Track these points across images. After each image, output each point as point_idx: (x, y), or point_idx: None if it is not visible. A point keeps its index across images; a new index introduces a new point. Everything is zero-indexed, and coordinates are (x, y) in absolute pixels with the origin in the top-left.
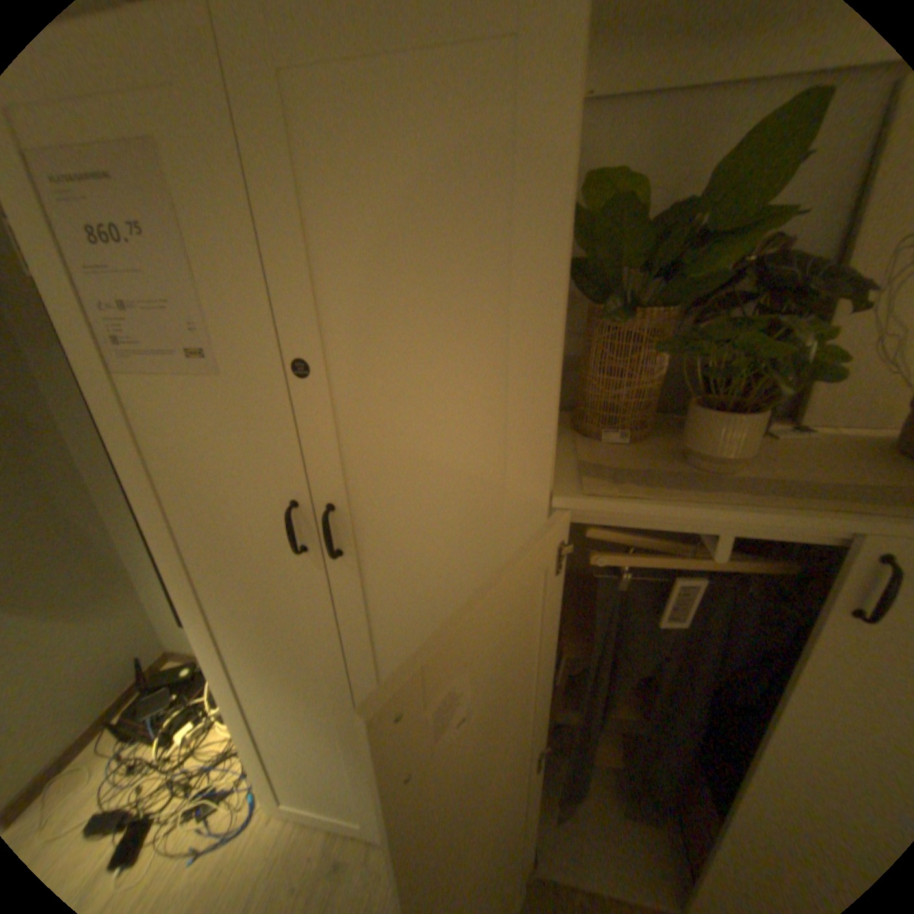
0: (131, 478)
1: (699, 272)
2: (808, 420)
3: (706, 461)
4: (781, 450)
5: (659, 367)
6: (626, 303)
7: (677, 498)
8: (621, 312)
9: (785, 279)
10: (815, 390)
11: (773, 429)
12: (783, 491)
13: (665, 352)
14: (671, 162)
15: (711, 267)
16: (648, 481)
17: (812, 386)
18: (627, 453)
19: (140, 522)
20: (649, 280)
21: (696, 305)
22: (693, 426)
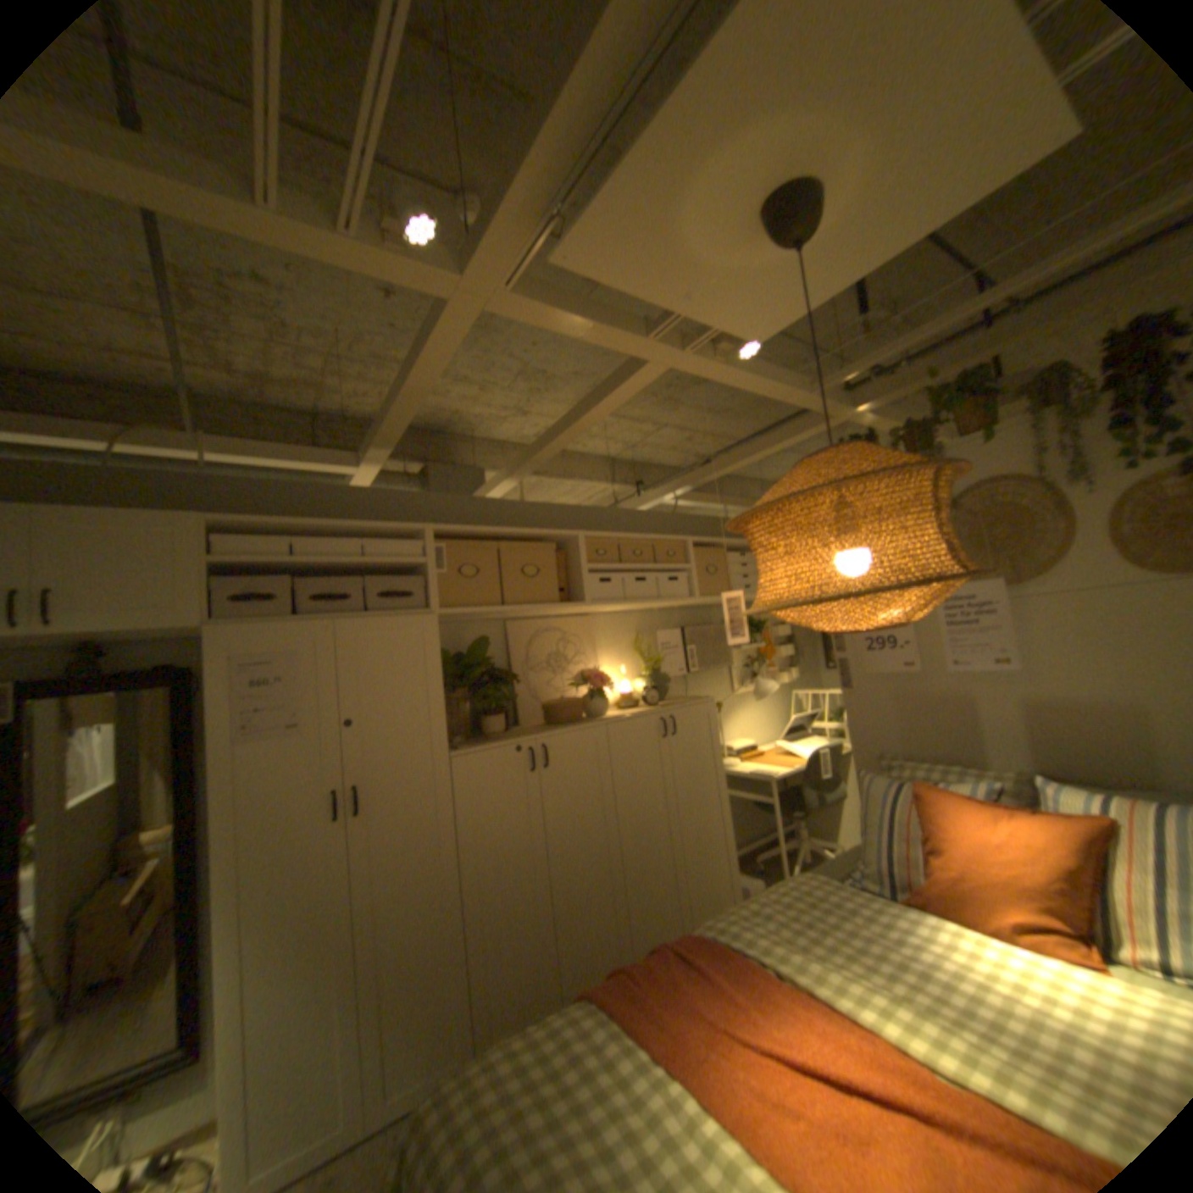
0: (216, 811)
1: (469, 677)
2: (518, 724)
3: (489, 735)
4: (511, 732)
5: (463, 712)
6: (447, 689)
7: (485, 744)
8: (450, 692)
9: (493, 677)
10: (516, 712)
11: (507, 727)
12: (512, 736)
13: (466, 703)
14: (447, 642)
15: (472, 675)
16: (475, 744)
17: (515, 711)
18: (463, 743)
19: (209, 845)
20: (452, 681)
21: (469, 688)
22: (482, 725)
